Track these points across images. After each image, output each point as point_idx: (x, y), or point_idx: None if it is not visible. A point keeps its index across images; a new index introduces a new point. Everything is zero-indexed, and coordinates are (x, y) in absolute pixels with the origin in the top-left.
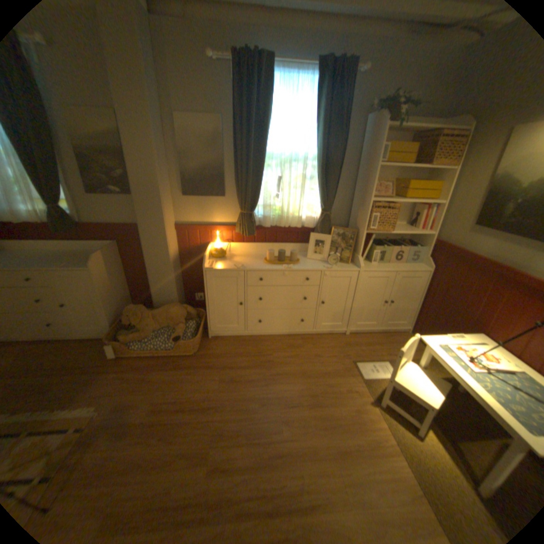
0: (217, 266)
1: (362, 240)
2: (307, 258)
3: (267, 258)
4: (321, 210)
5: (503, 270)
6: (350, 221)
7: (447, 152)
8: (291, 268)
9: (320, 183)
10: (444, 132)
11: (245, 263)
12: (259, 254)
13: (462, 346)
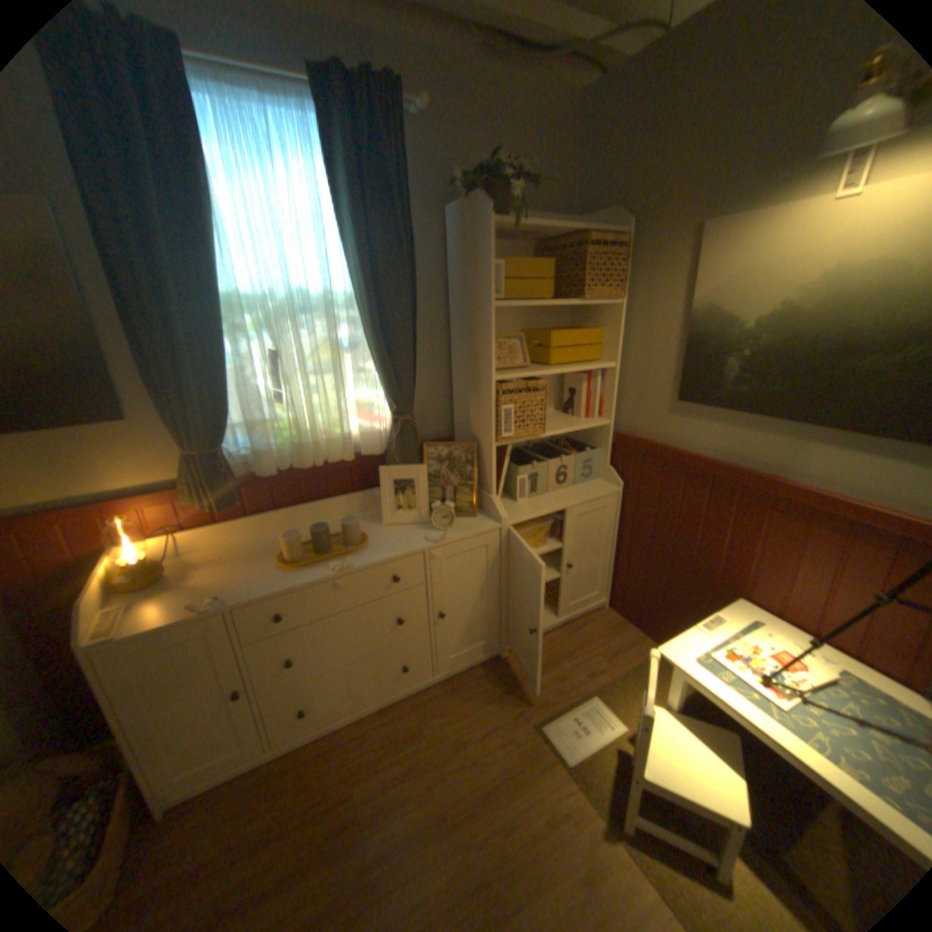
0: (129, 625)
1: (490, 462)
2: (384, 525)
3: (285, 554)
4: (391, 411)
5: (749, 479)
6: (457, 424)
7: (598, 275)
8: (351, 566)
9: (376, 355)
10: (585, 238)
11: (223, 587)
12: (263, 542)
13: (732, 645)
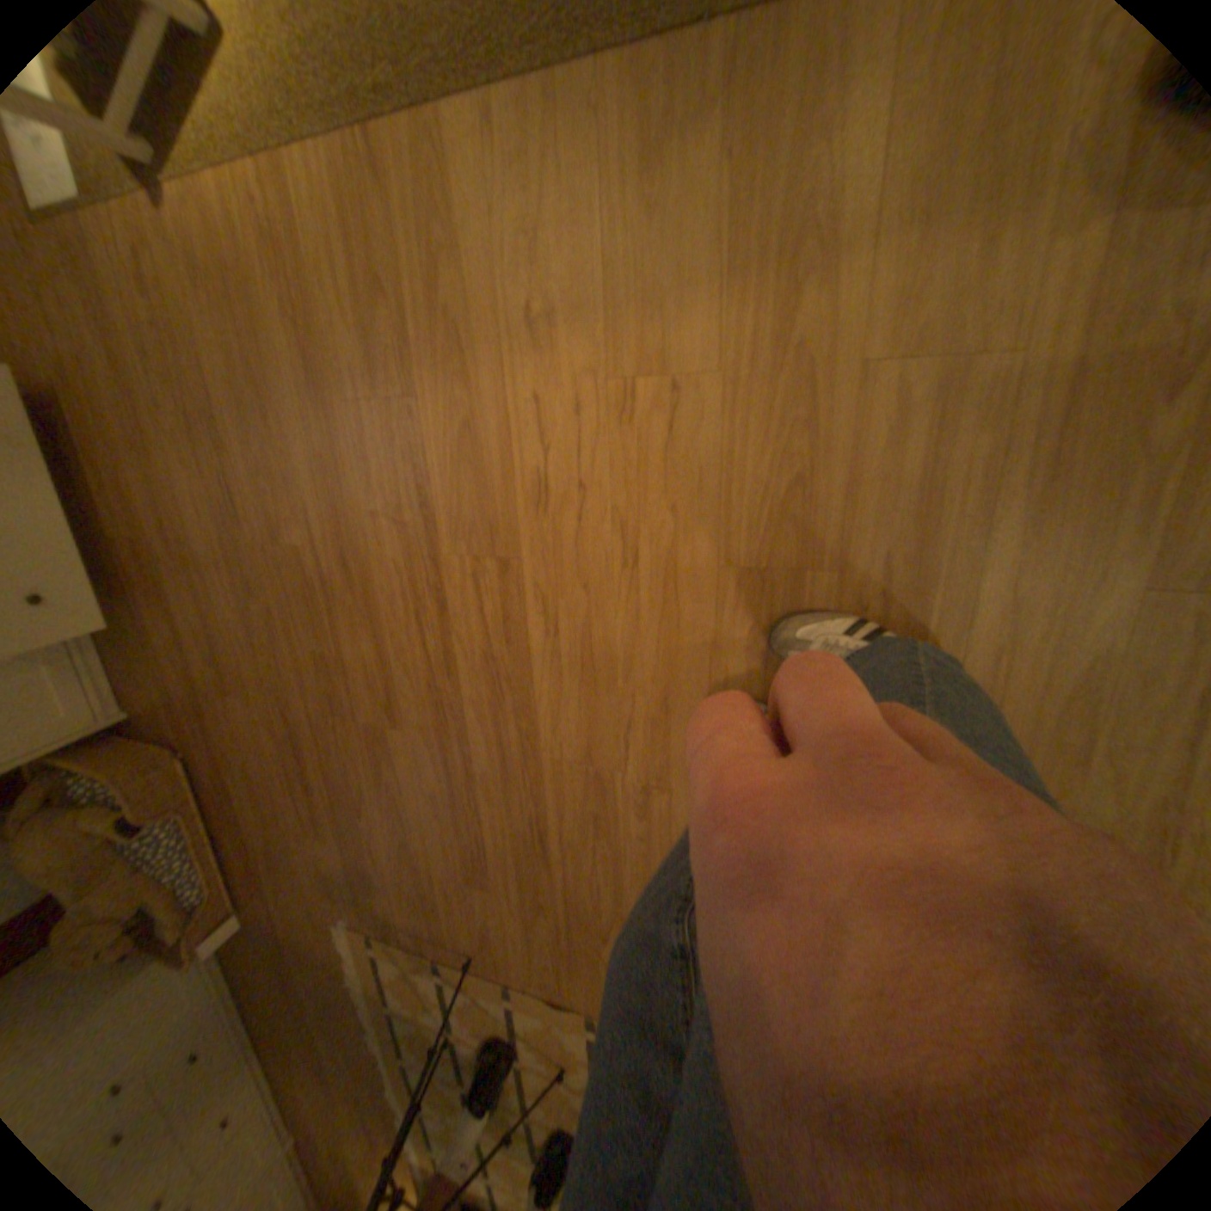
0: None
1: None
2: None
3: None
4: None
5: None
6: None
7: None
8: None
9: None
10: None
11: None
12: None
13: None
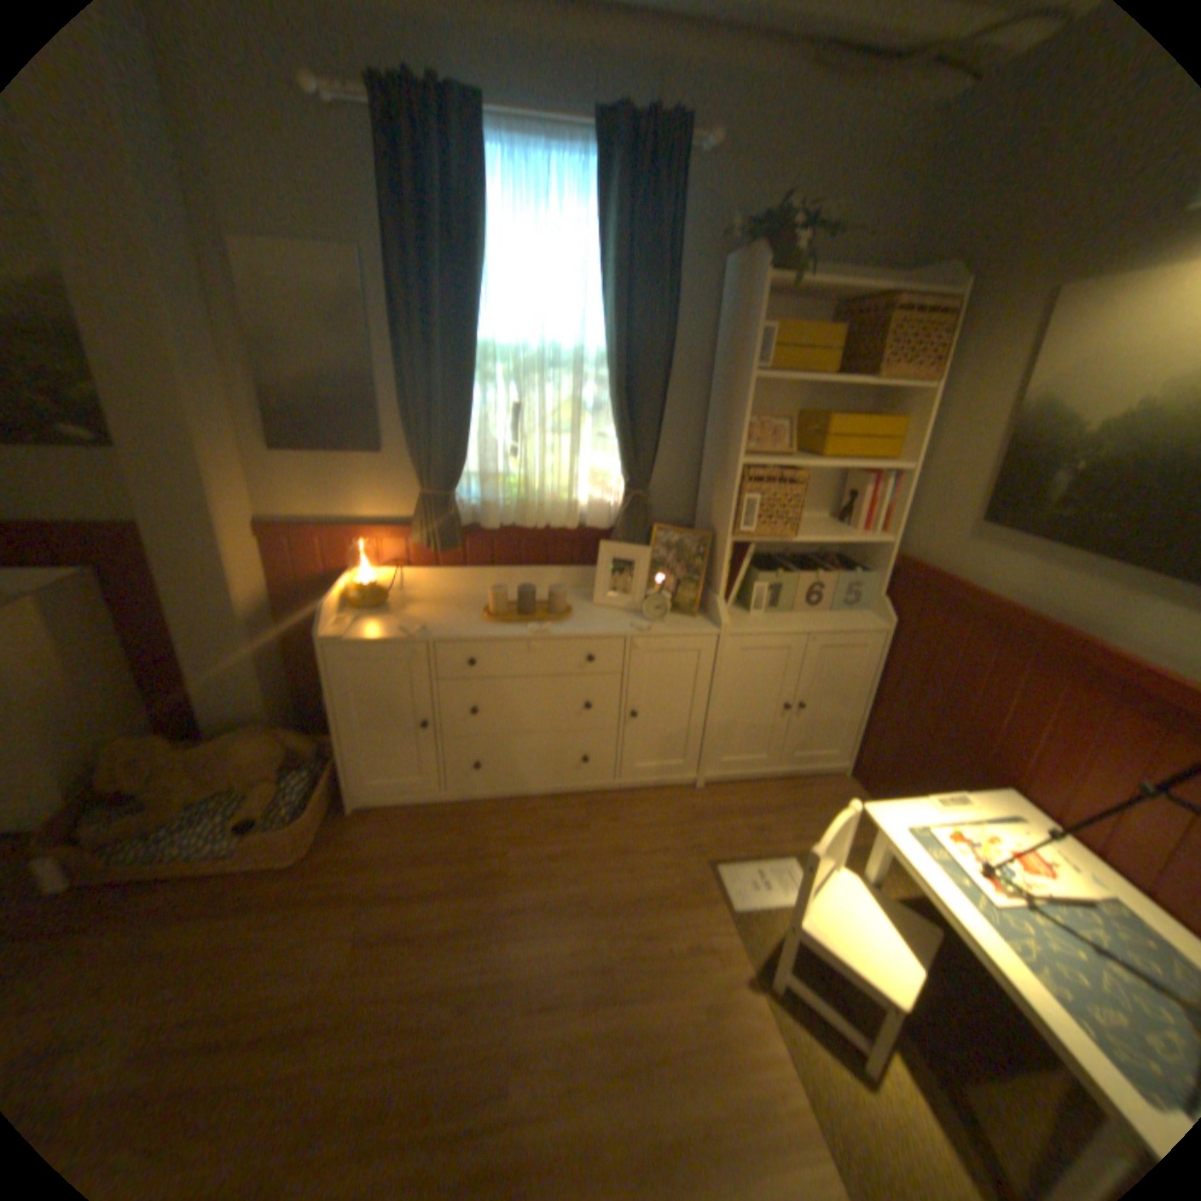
0: (354, 634)
1: (722, 560)
2: (593, 607)
3: (491, 609)
4: (626, 486)
5: (1052, 634)
6: (698, 514)
7: (913, 350)
8: (548, 634)
9: (616, 422)
10: (904, 302)
11: (432, 624)
12: (475, 596)
13: (966, 829)
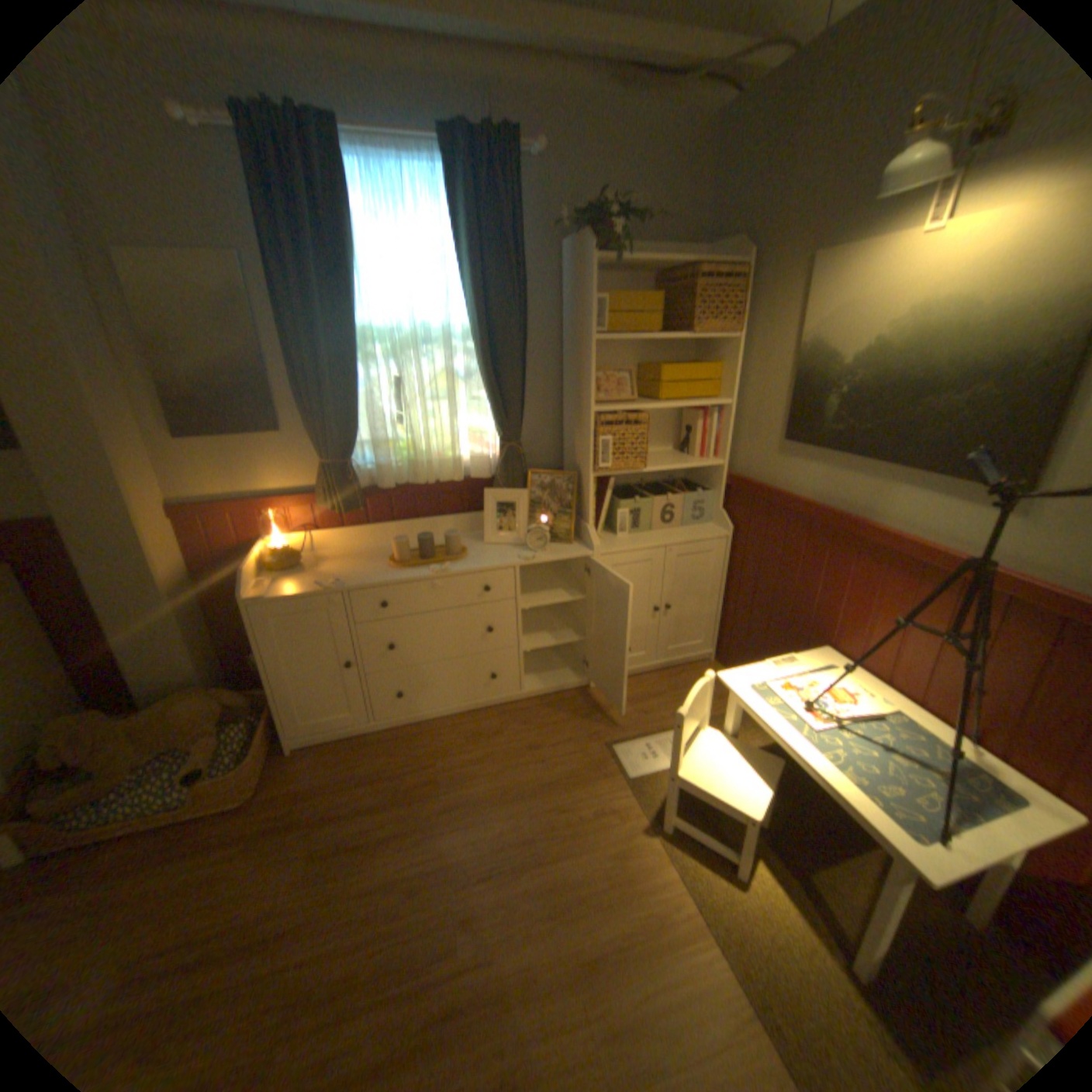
0: (274, 590)
1: (588, 492)
2: (485, 544)
3: (395, 555)
4: (501, 439)
5: (839, 521)
6: (565, 456)
7: (719, 307)
8: (448, 570)
9: (485, 384)
10: (707, 269)
11: (344, 574)
12: (381, 547)
13: (792, 679)
